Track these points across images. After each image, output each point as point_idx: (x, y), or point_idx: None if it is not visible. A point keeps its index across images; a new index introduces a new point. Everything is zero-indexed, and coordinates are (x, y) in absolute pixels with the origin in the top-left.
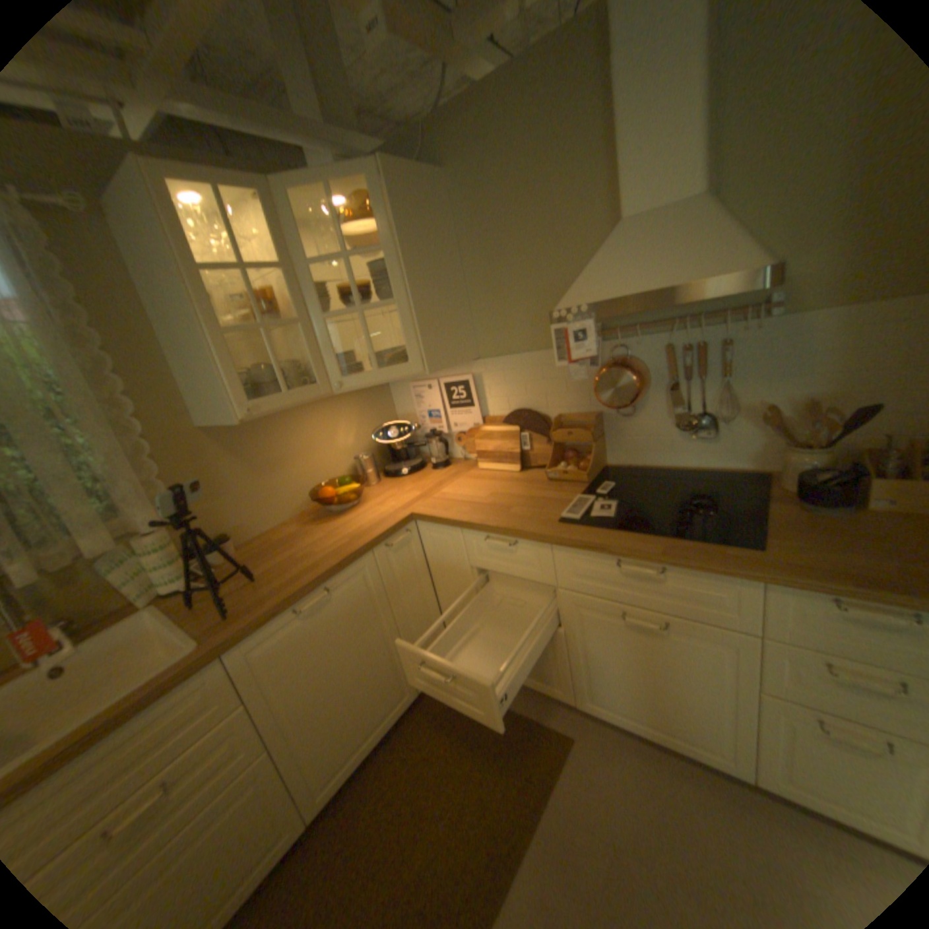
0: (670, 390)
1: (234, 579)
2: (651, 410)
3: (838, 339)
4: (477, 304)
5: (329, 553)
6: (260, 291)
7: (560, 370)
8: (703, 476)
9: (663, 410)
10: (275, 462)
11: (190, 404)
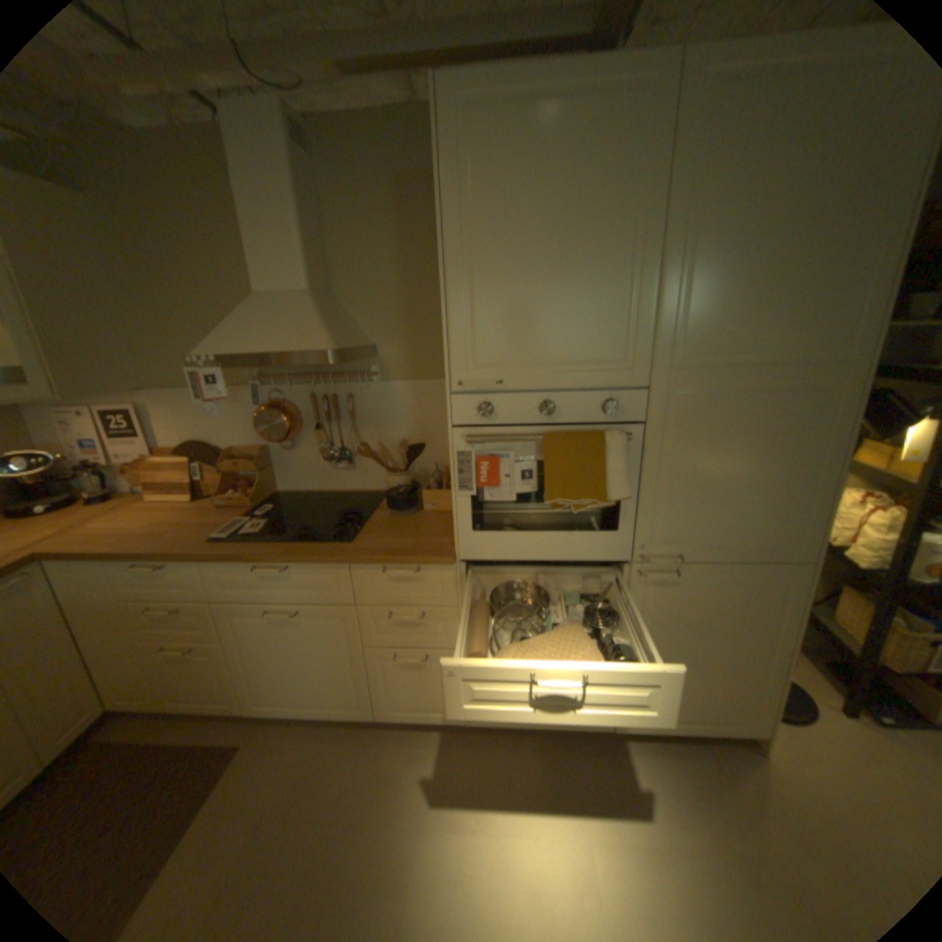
0: (315, 429)
1: None
2: (306, 445)
3: (409, 402)
4: (136, 335)
5: None
6: None
7: (227, 407)
8: (347, 496)
9: (315, 445)
10: None
11: None
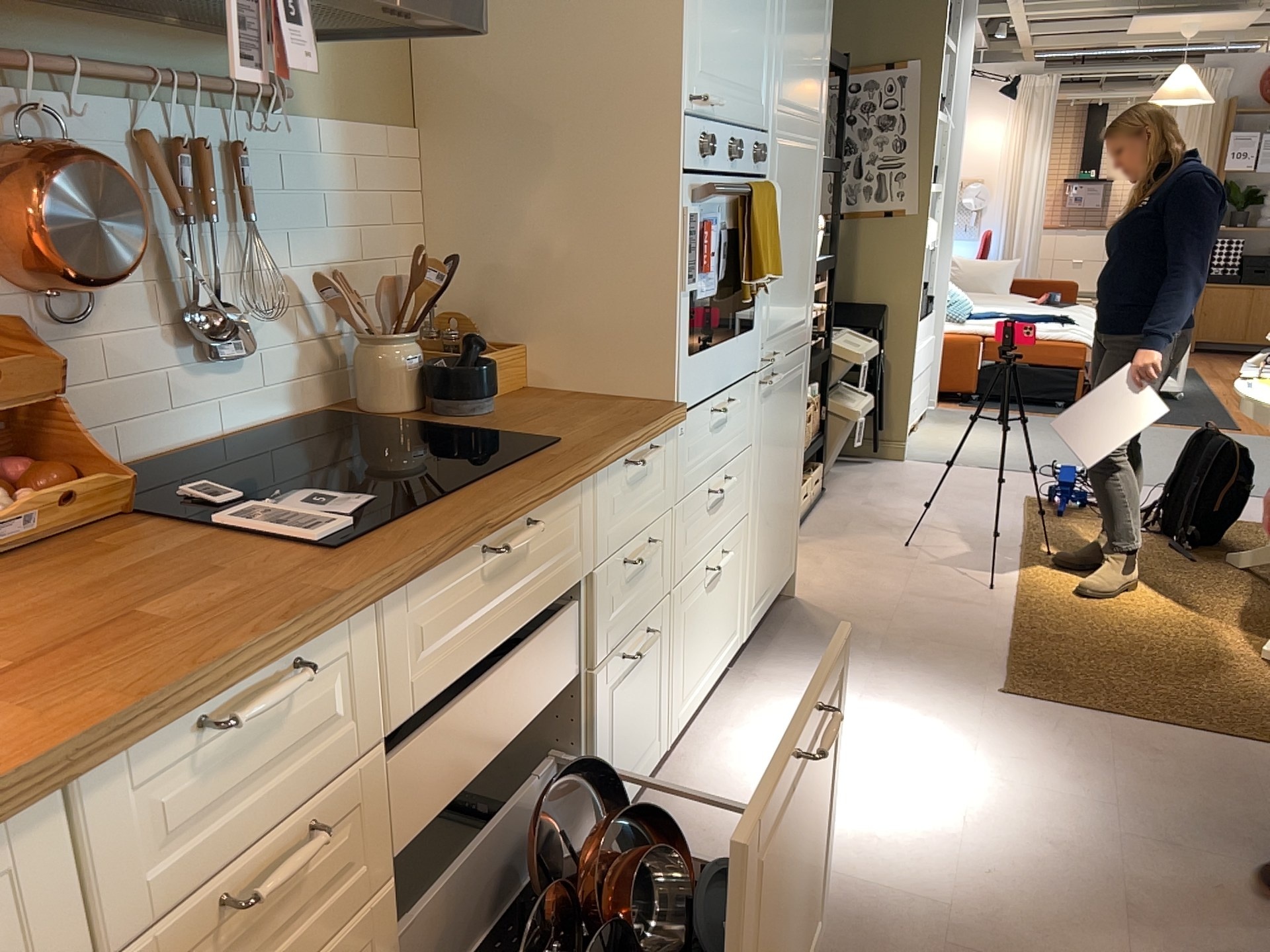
0: (175, 246)
1: None
2: (119, 307)
3: (344, 176)
4: None
5: None
6: None
7: None
8: (248, 445)
9: (143, 304)
10: None
11: None
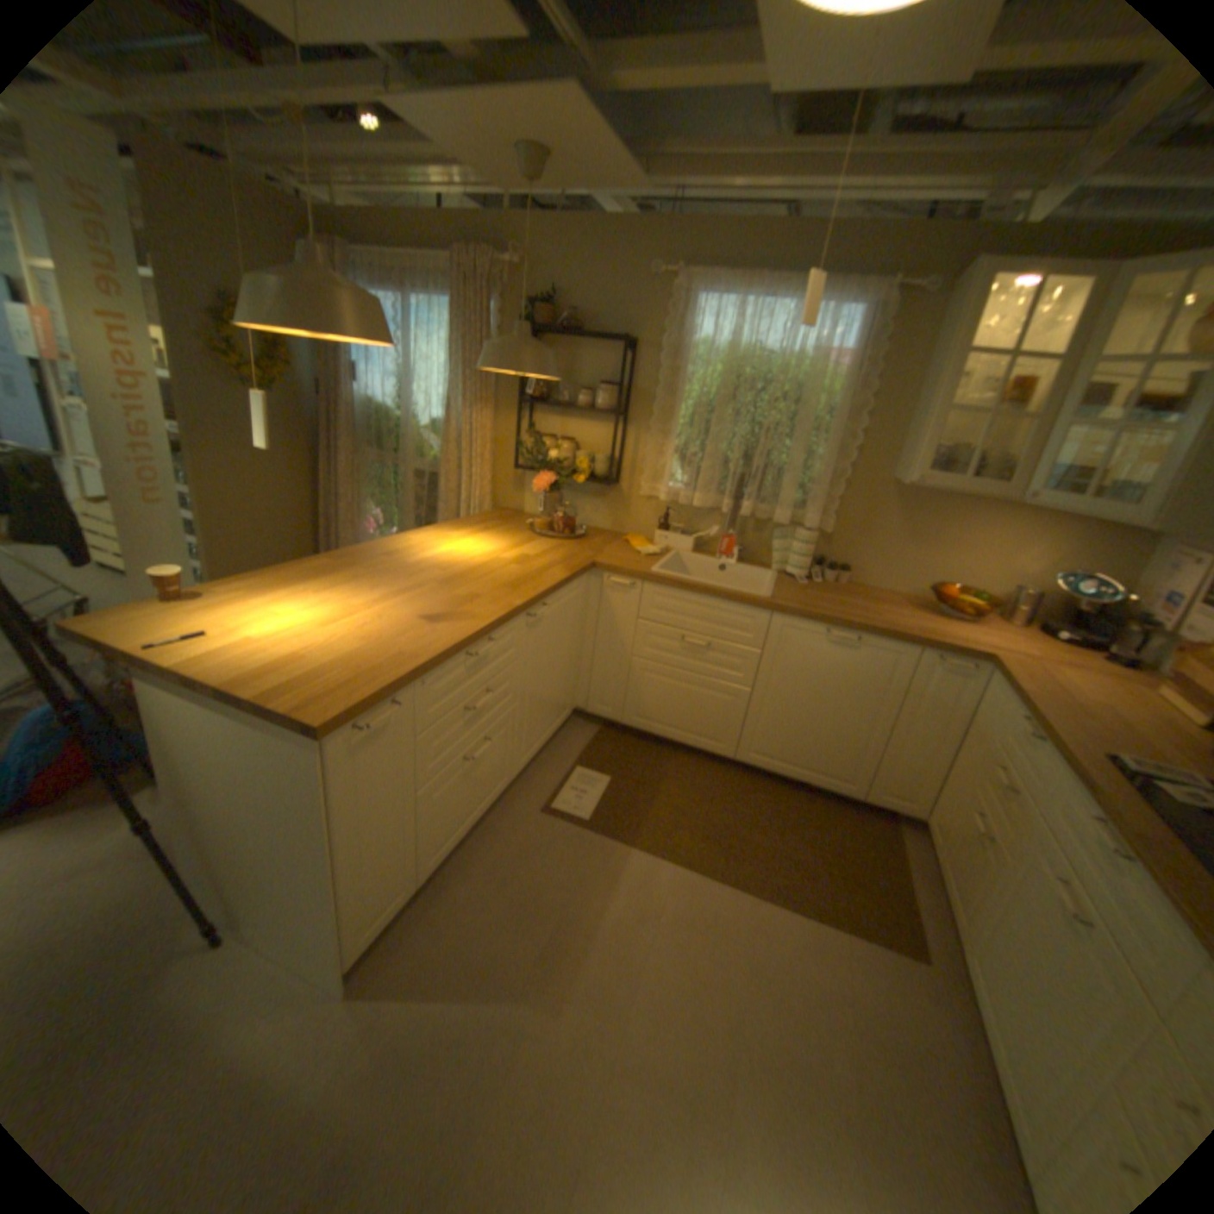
0: None
1: (823, 592)
2: None
3: None
4: None
5: (890, 623)
6: (1034, 379)
7: None
8: None
9: None
10: (934, 540)
11: (902, 457)
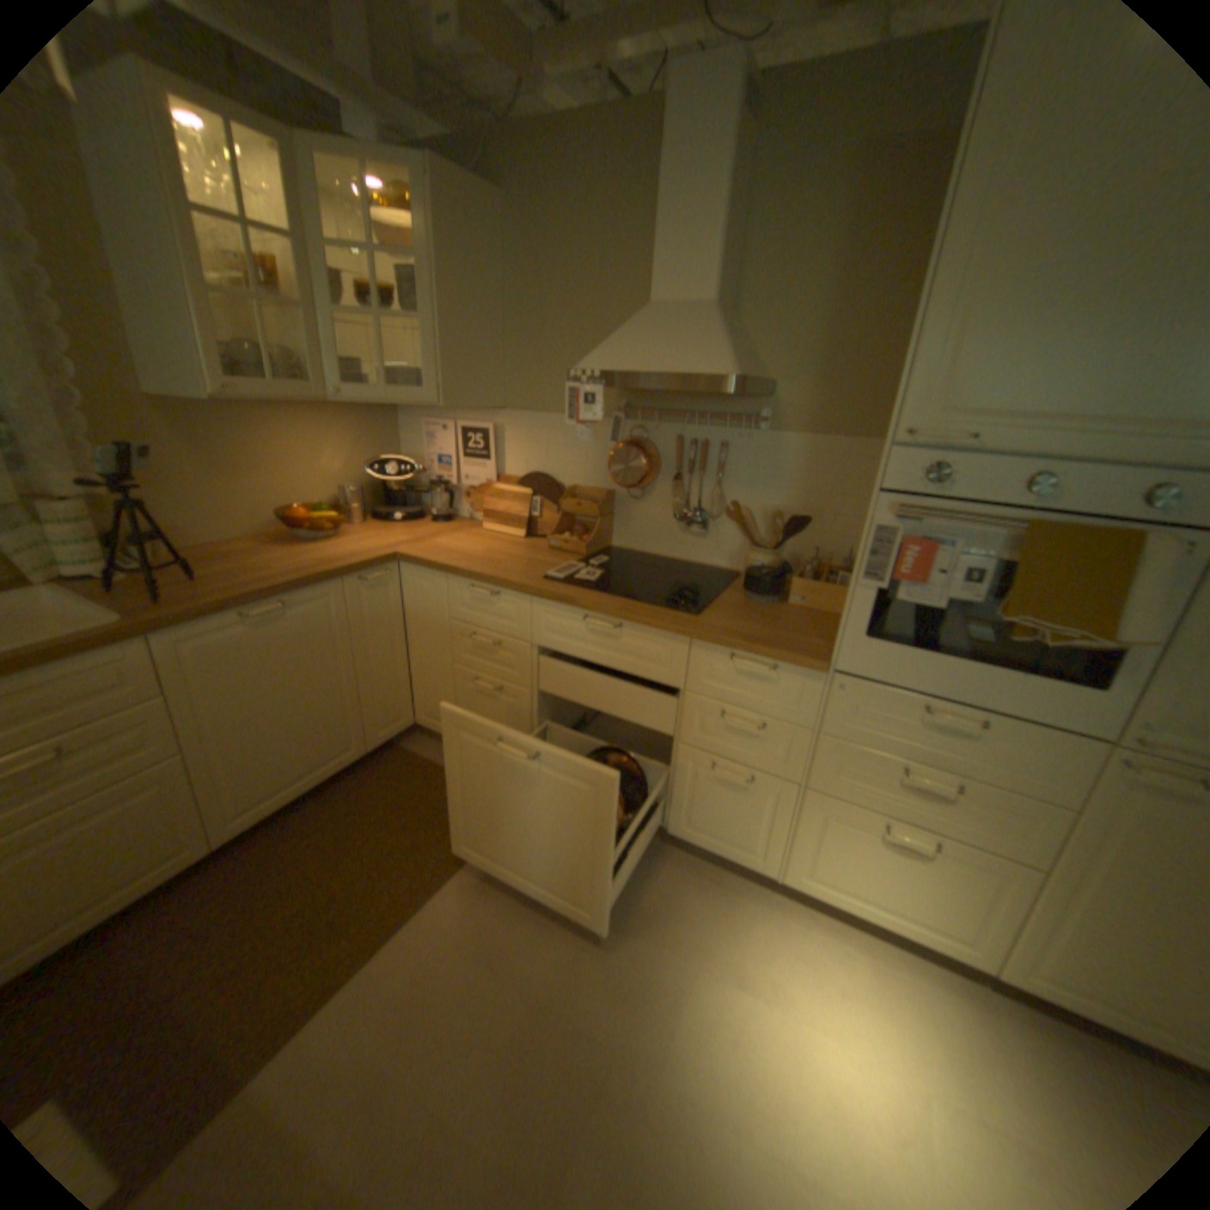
0: (673, 480)
1: (168, 576)
2: (656, 498)
3: (800, 462)
4: (512, 349)
5: (292, 570)
6: (259, 259)
7: (582, 440)
8: (688, 568)
9: (666, 500)
10: (238, 465)
11: (143, 365)
